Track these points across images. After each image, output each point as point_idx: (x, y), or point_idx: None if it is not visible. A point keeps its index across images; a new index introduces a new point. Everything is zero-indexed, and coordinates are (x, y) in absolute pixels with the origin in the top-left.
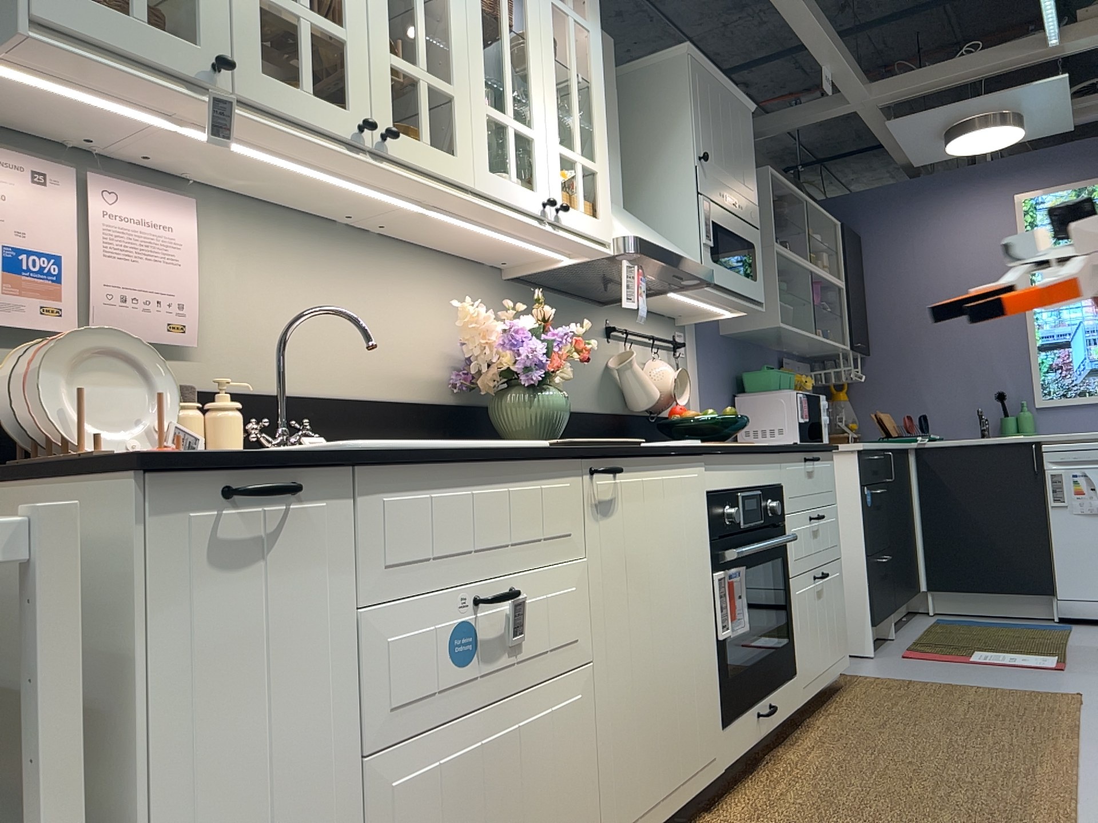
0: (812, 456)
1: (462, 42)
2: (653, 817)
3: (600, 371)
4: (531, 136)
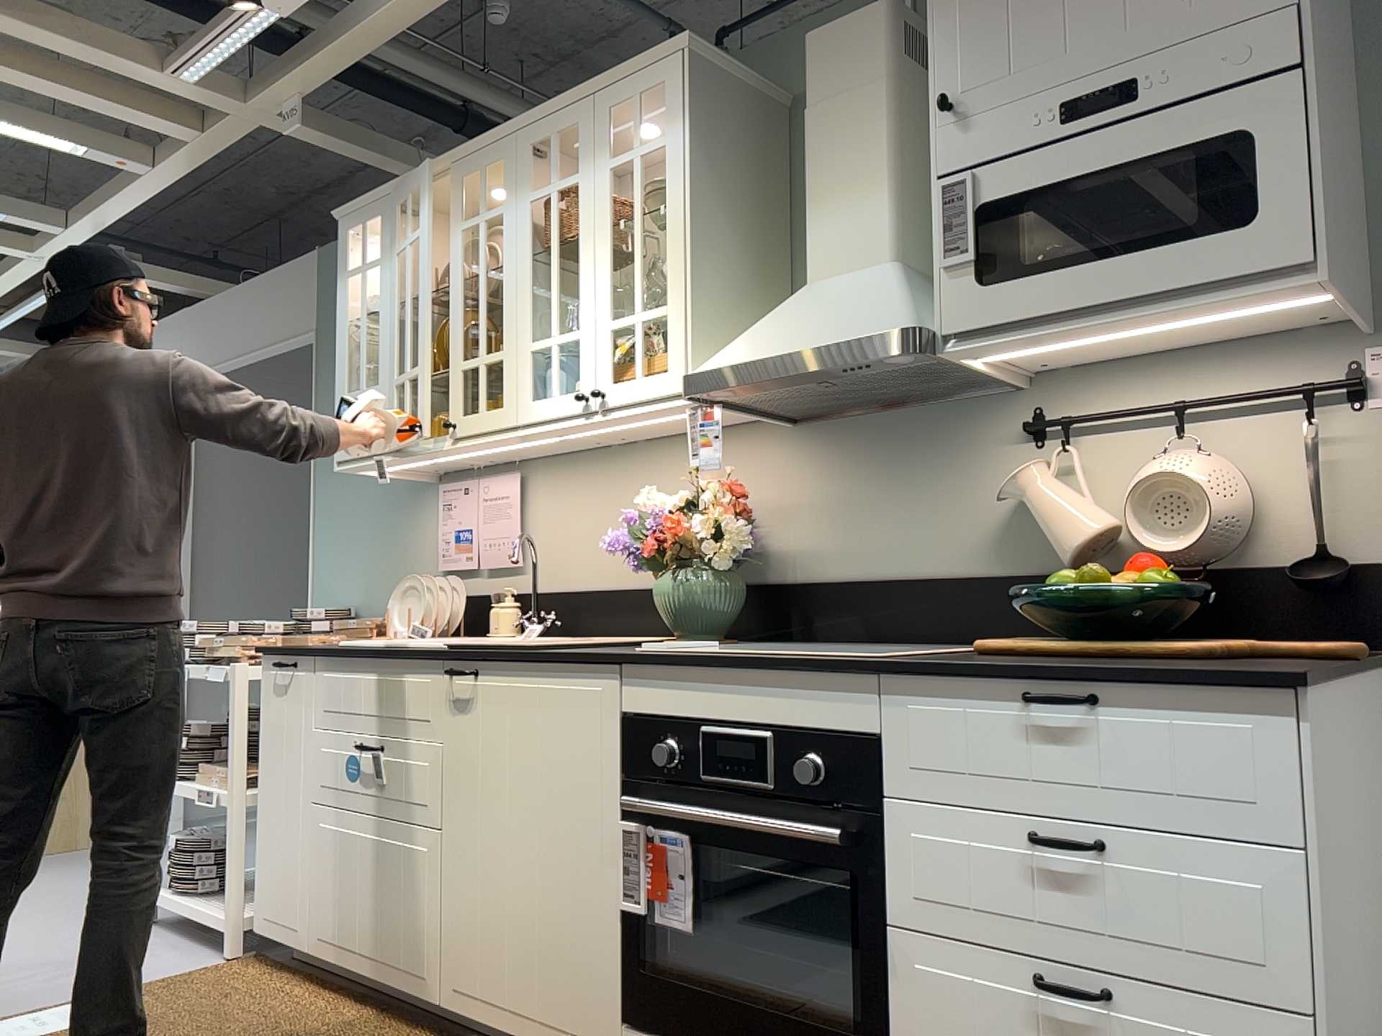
0: (1076, 692)
1: (510, 305)
2: (496, 1016)
3: (997, 504)
4: (573, 336)
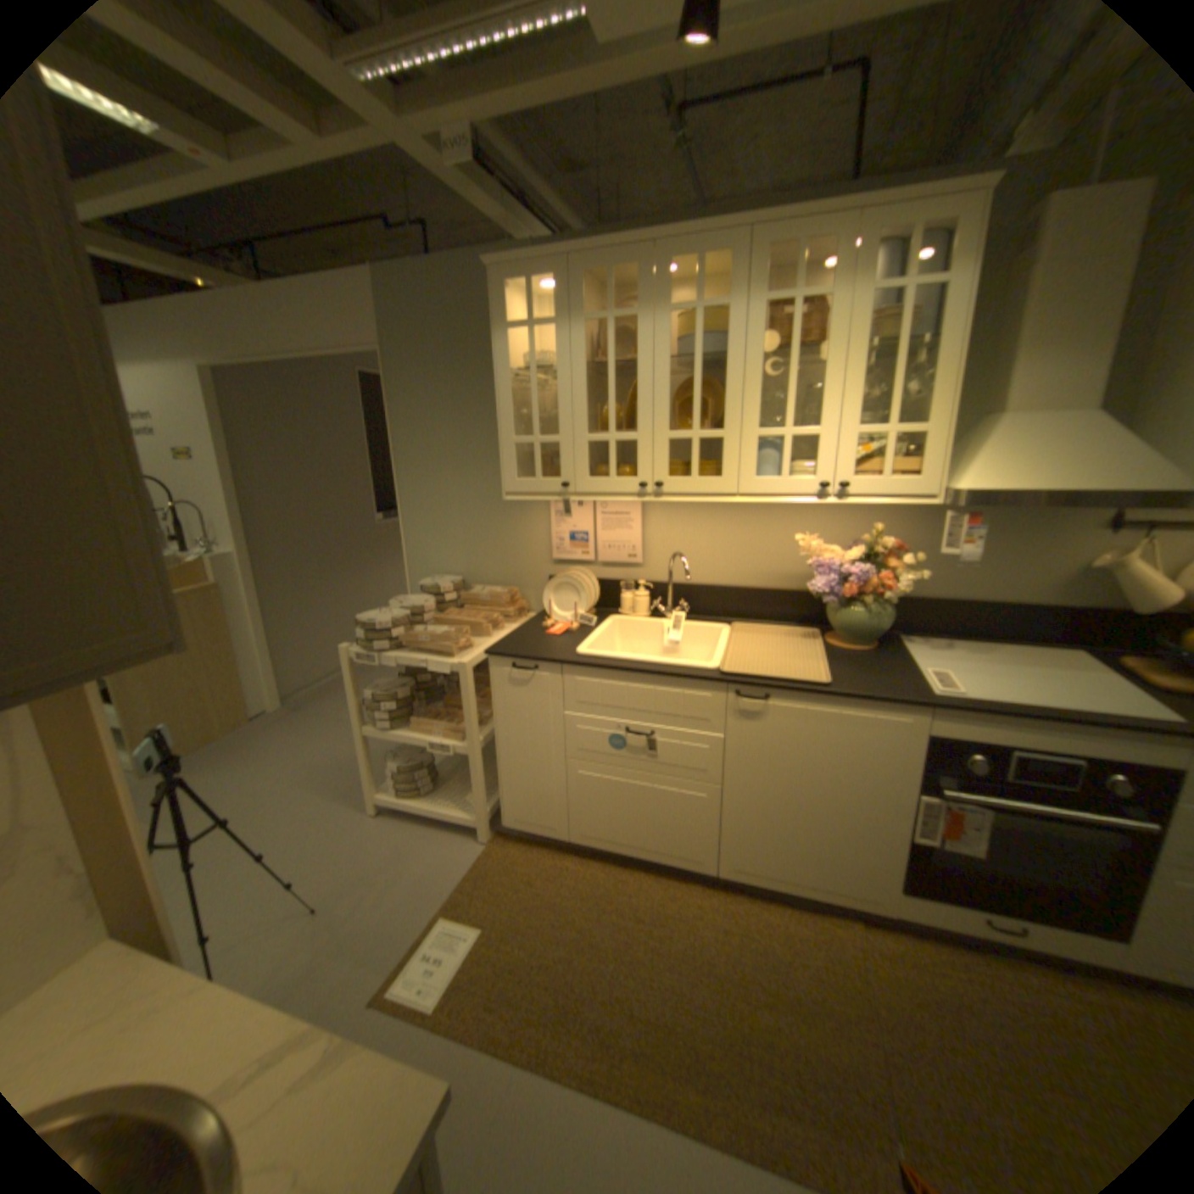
0: None
1: (736, 393)
2: (777, 885)
3: (1073, 564)
4: (813, 433)
